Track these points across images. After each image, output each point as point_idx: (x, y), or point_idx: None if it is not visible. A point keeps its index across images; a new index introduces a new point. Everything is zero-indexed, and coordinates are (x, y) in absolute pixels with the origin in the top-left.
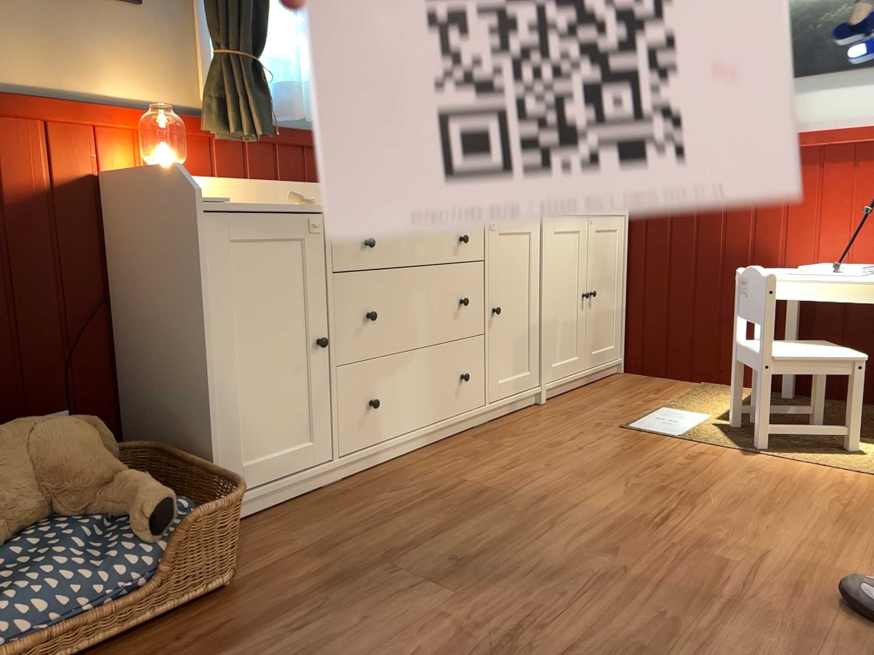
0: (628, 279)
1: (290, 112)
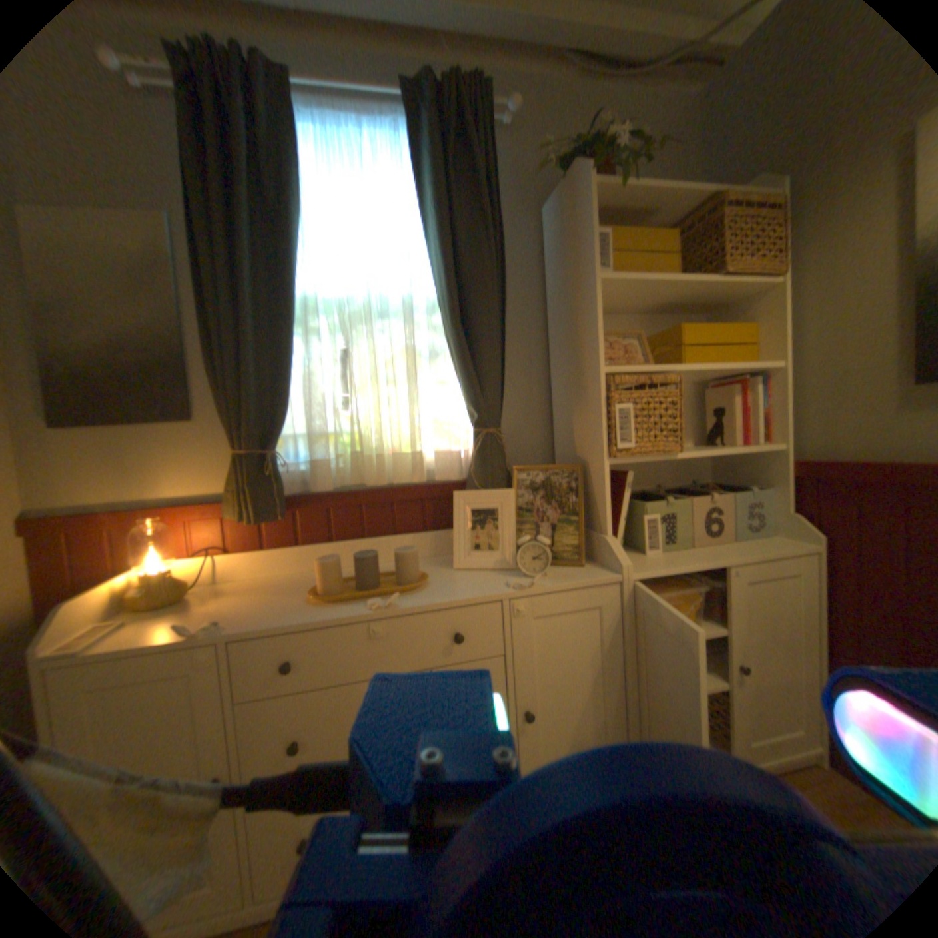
0: (833, 641)
1: (318, 487)
